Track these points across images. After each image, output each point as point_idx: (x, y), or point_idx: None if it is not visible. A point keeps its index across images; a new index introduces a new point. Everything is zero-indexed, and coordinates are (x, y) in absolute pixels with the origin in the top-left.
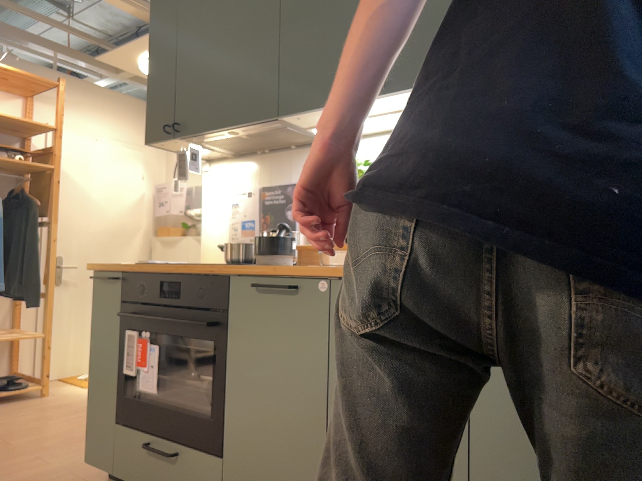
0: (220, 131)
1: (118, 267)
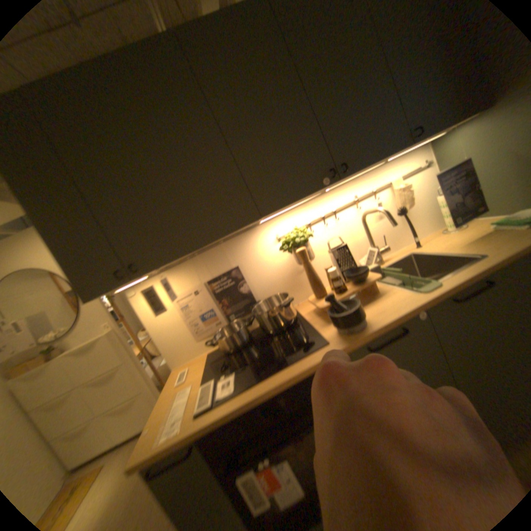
0: (192, 251)
1: (188, 437)
